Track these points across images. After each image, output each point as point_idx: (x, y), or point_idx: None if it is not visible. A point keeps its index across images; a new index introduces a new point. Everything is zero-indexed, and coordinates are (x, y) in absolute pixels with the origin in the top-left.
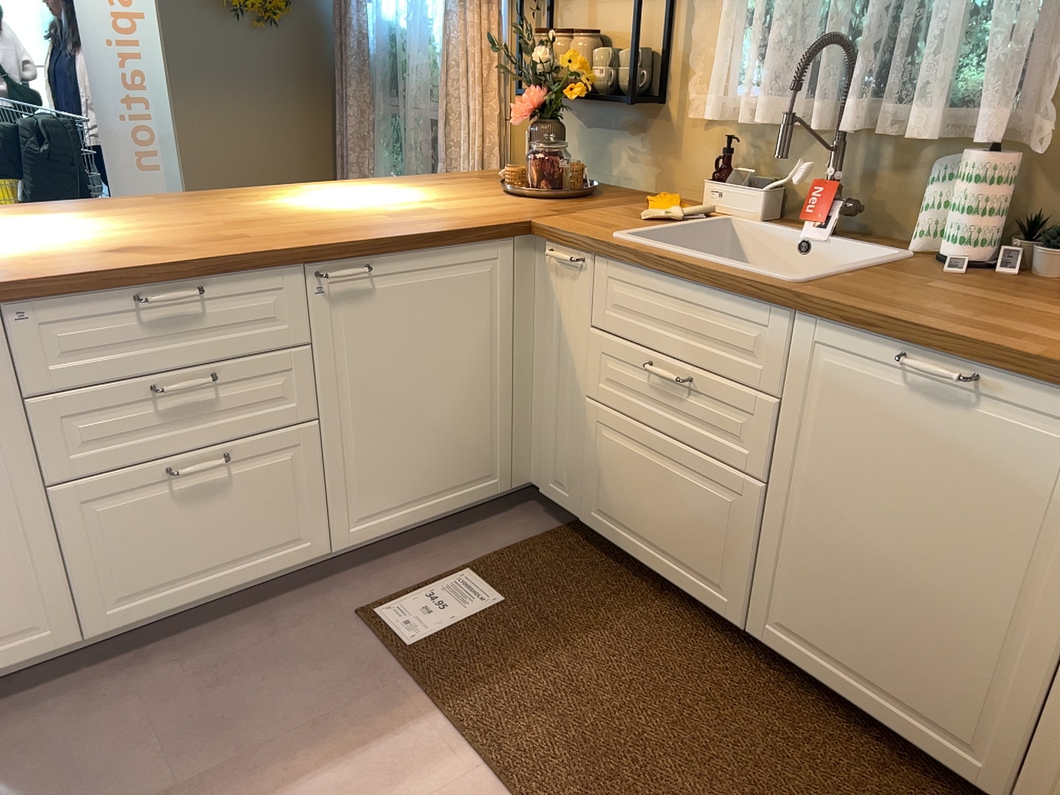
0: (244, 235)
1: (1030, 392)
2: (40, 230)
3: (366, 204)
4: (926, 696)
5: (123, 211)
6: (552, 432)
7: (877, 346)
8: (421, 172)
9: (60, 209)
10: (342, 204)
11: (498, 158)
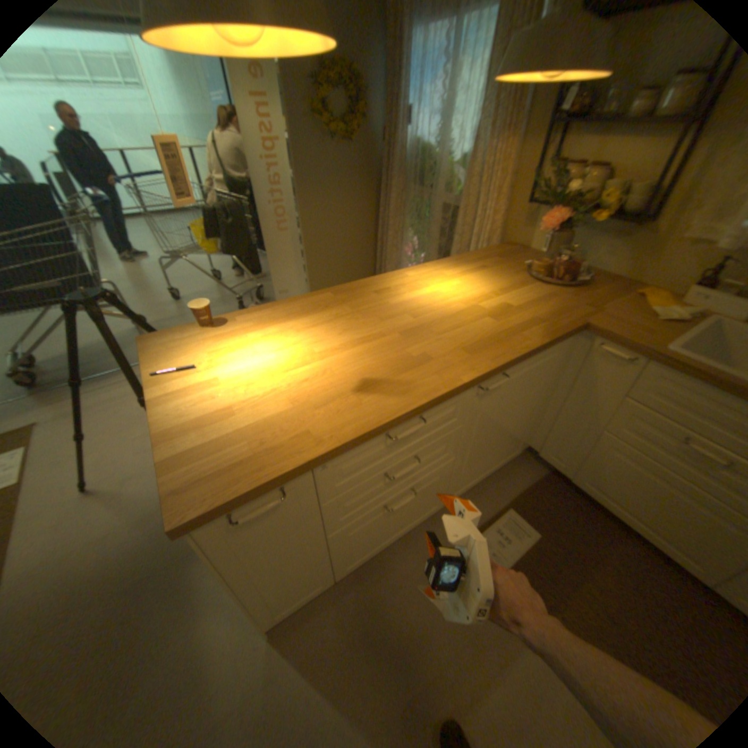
0: (425, 356)
1: None
2: (288, 348)
3: (462, 298)
4: None
5: (323, 315)
6: (561, 434)
7: None
8: (434, 234)
9: (282, 312)
10: (447, 298)
11: (499, 237)
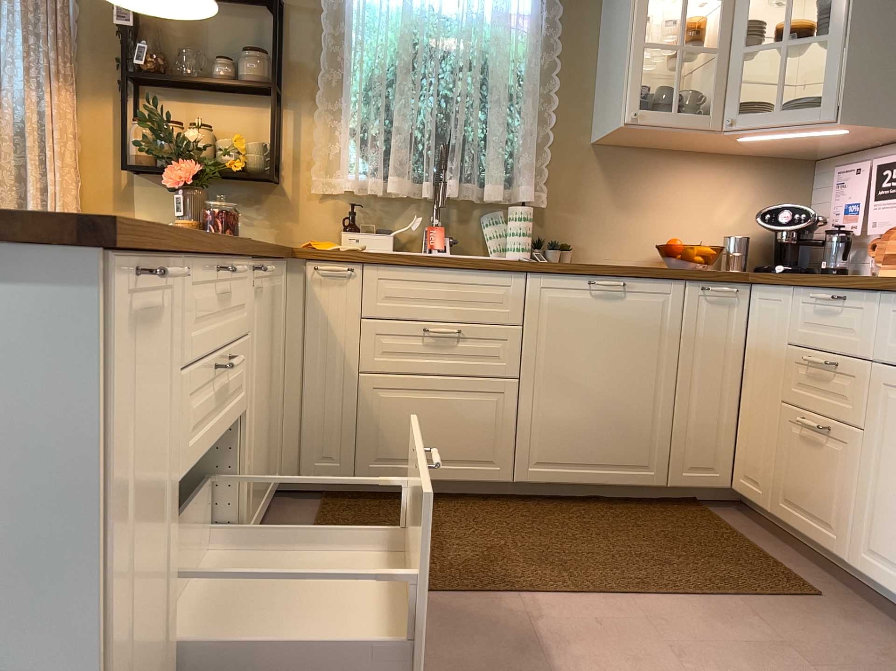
0: None
1: (646, 283)
2: None
3: None
4: (625, 453)
5: None
6: (316, 417)
7: (577, 280)
8: None
9: None
10: None
11: None
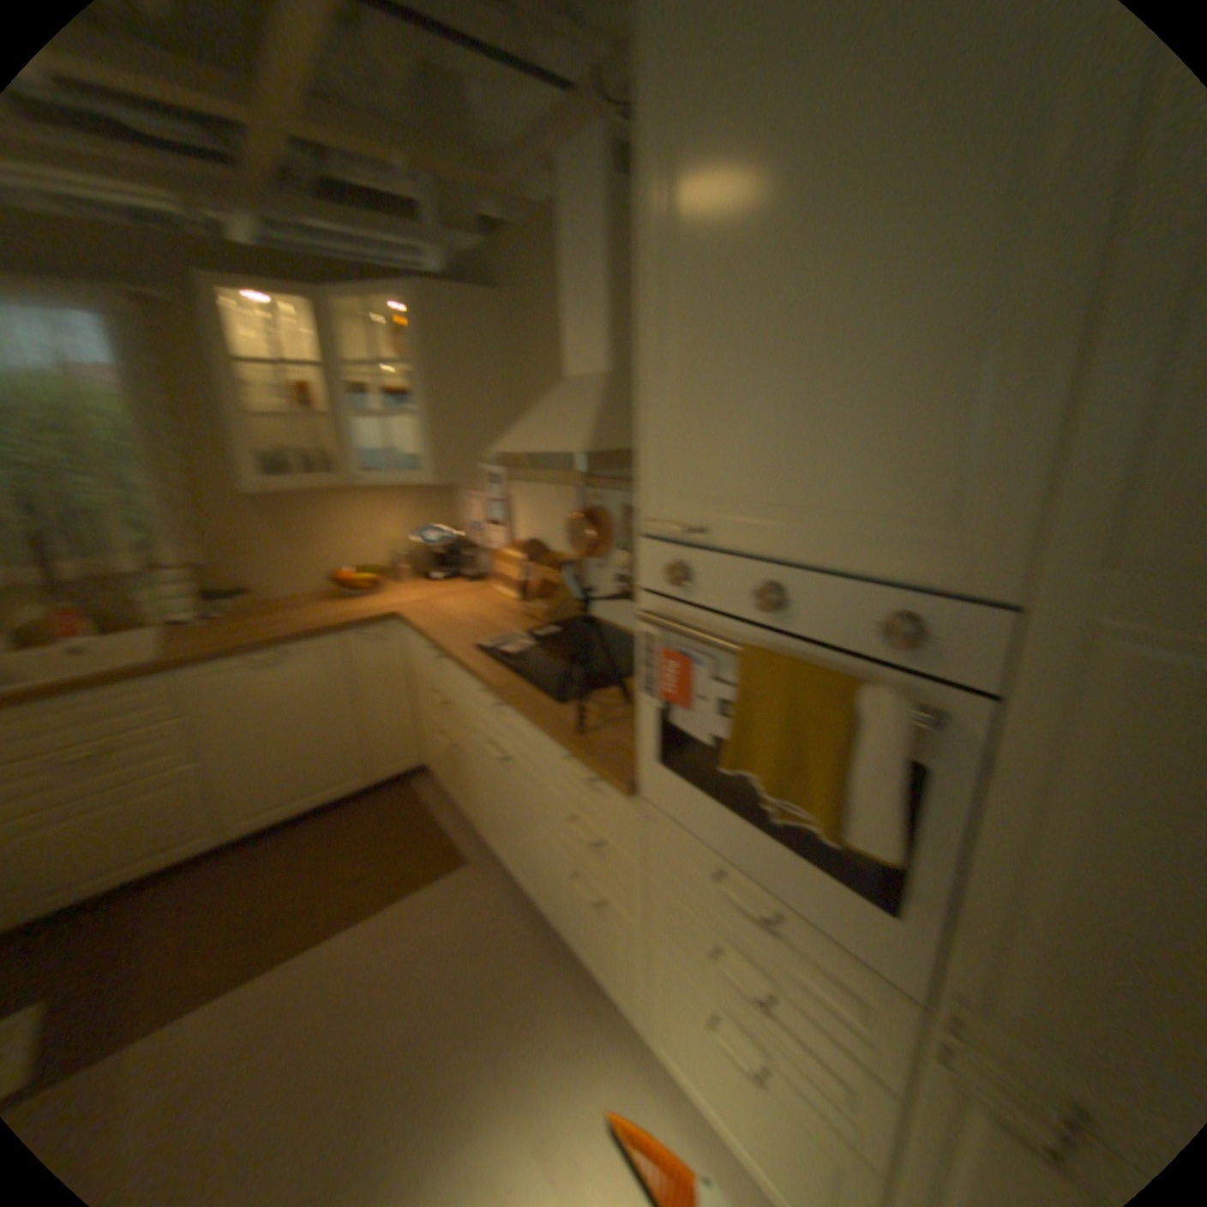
0: None
1: (293, 645)
2: None
3: None
4: (317, 779)
5: None
6: None
7: (217, 662)
8: None
9: None
10: None
11: None
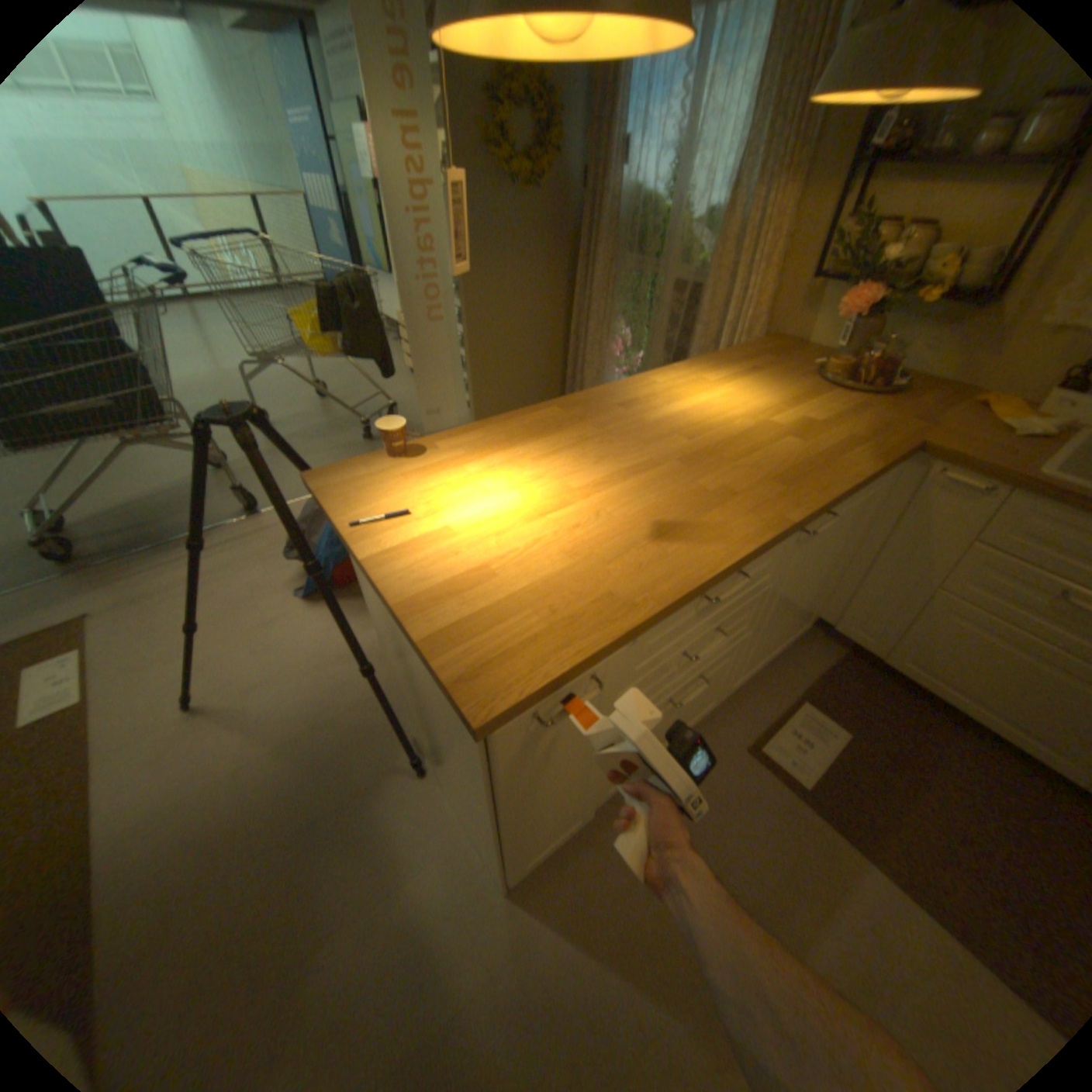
0: (728, 489)
1: None
2: (531, 483)
3: (746, 411)
4: None
5: (561, 437)
6: (873, 598)
7: None
8: (661, 324)
9: (501, 434)
10: (725, 412)
11: (765, 326)
